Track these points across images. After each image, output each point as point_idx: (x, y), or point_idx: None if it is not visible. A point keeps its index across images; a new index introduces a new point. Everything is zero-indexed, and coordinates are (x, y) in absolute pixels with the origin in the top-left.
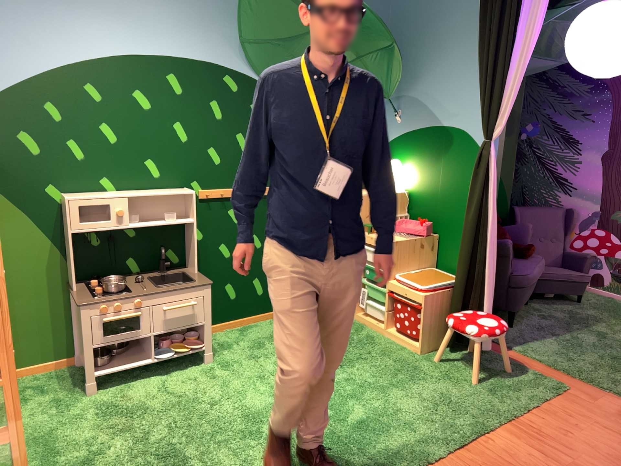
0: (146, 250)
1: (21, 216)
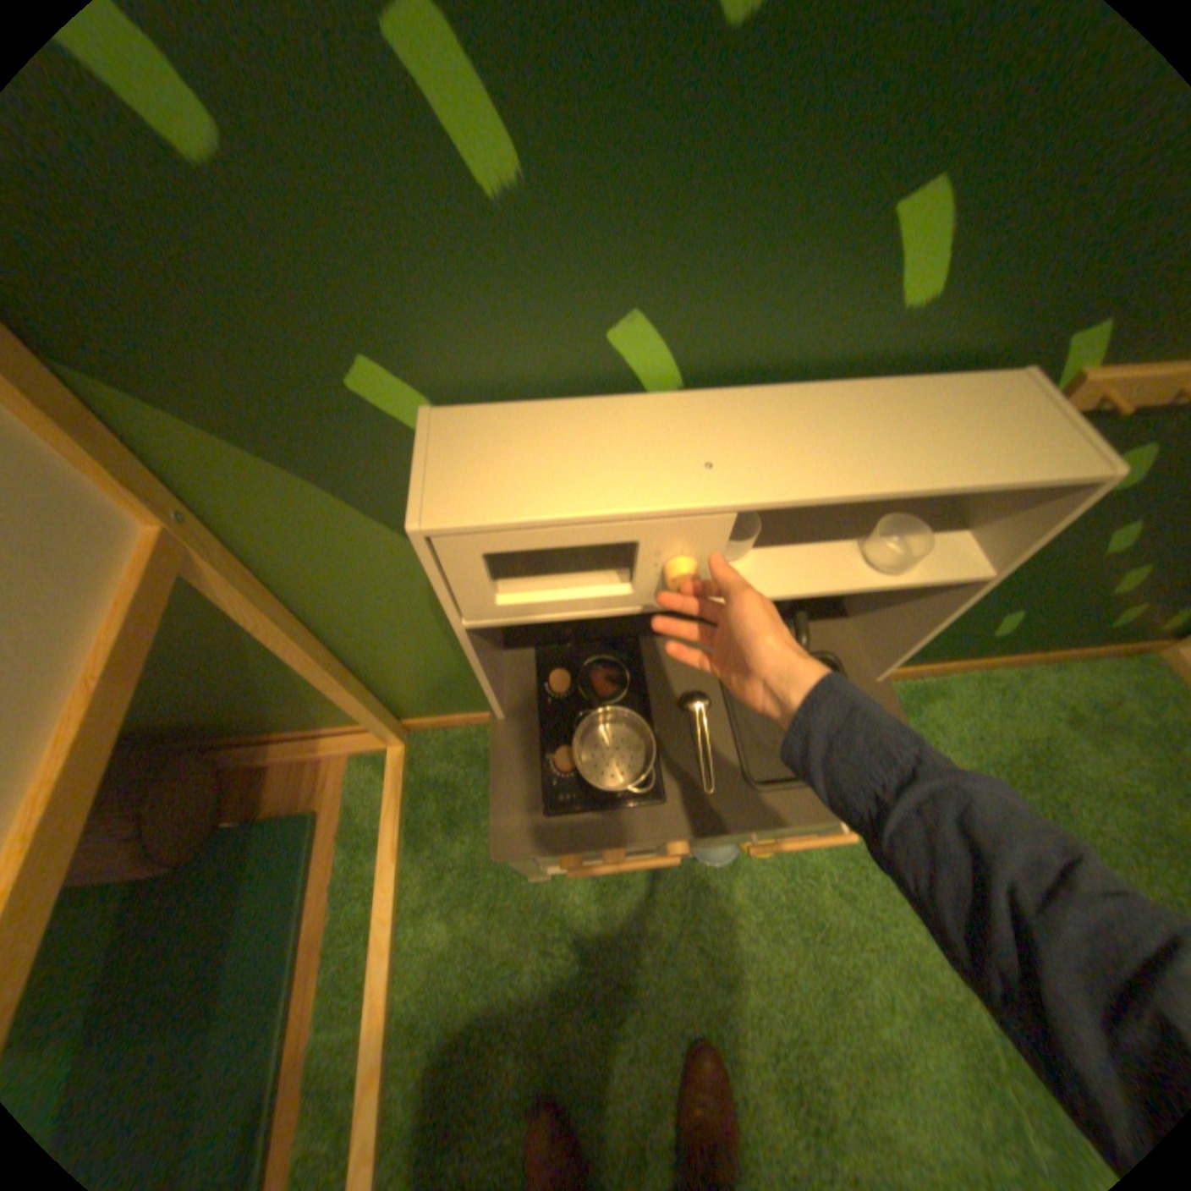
0: None
1: (287, 486)
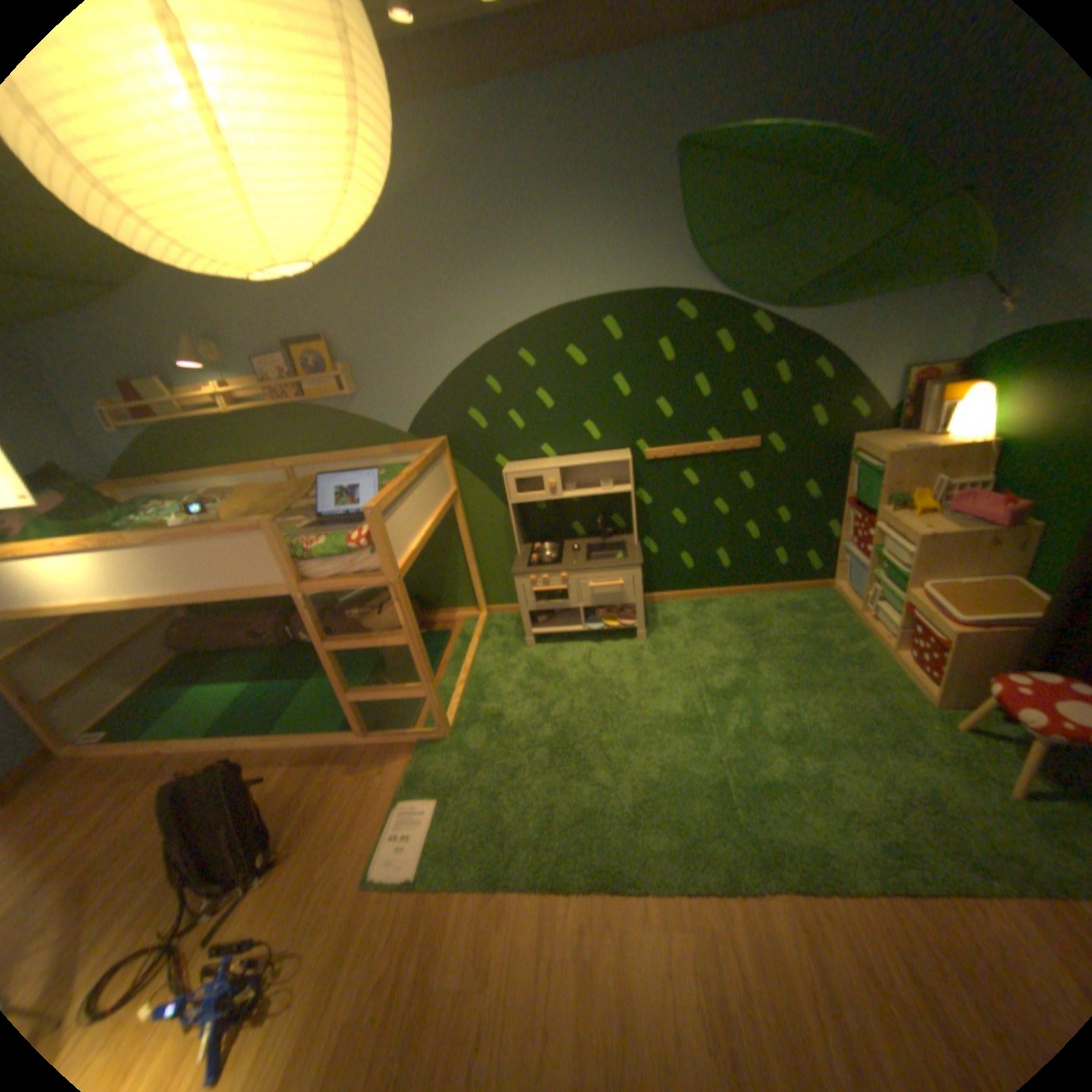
0: (590, 516)
1: (478, 486)
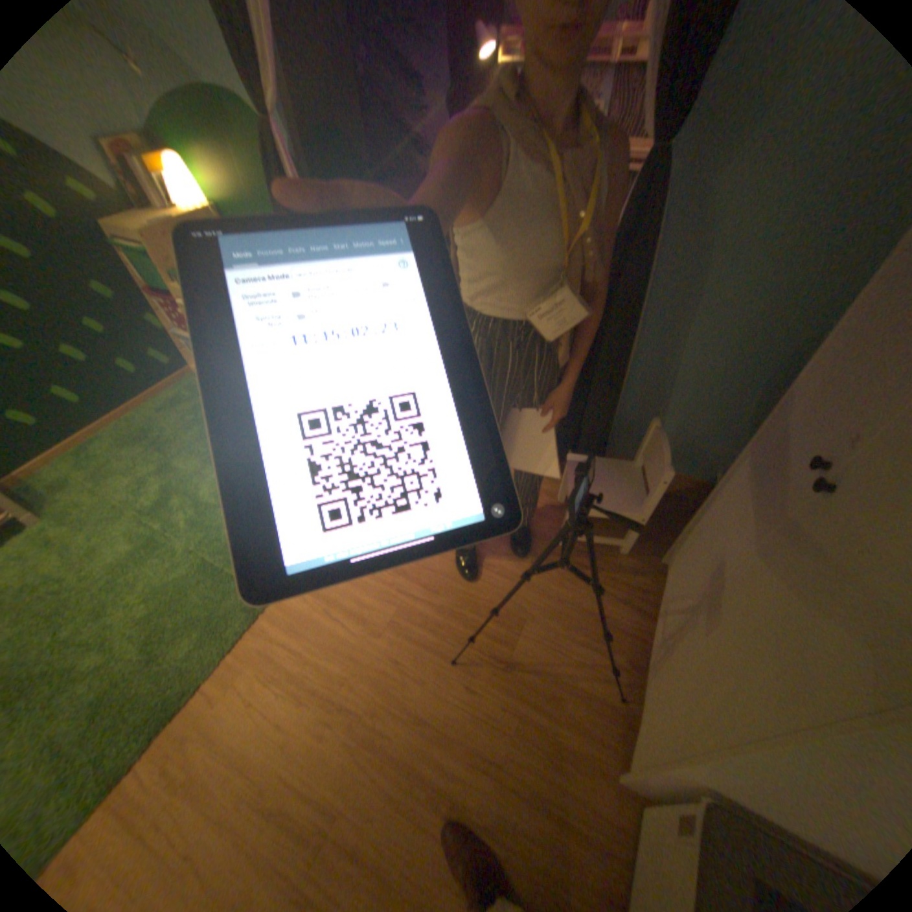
0: None
1: None
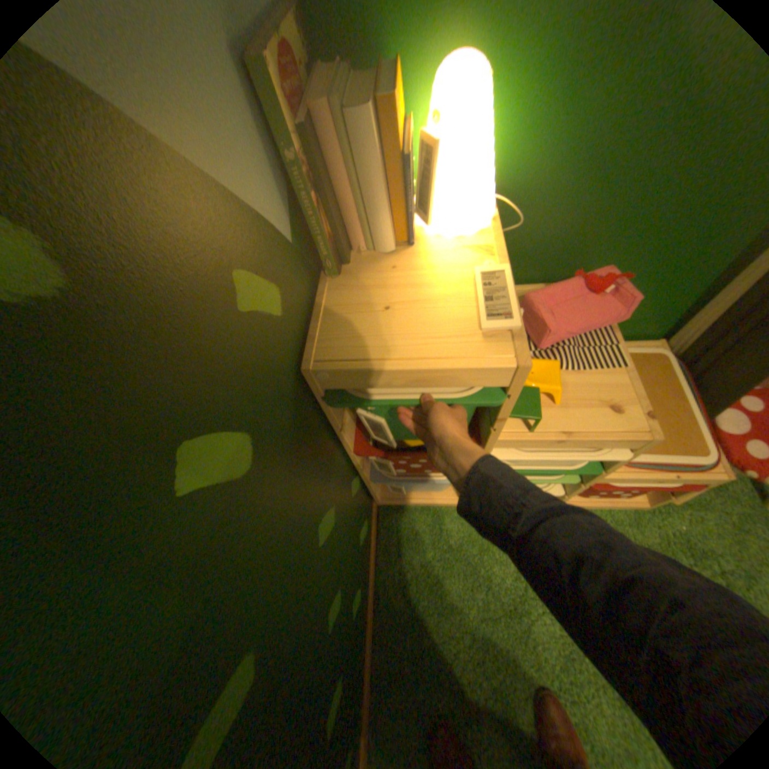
0: None
1: None
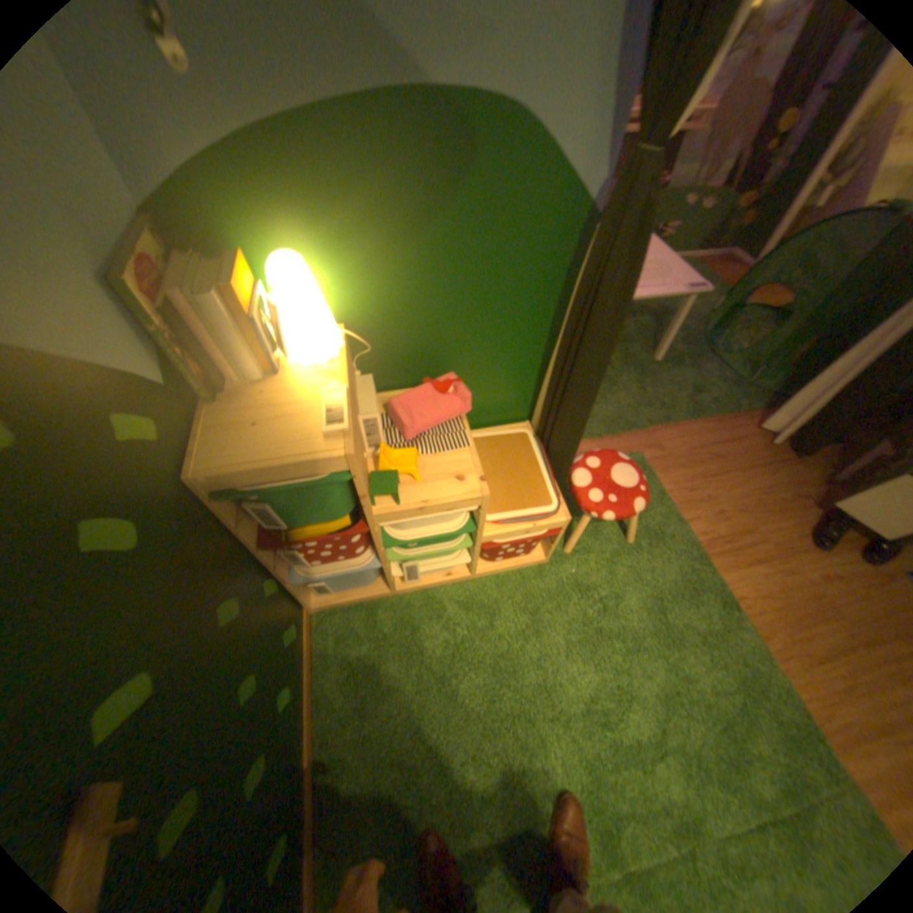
0: None
1: None
